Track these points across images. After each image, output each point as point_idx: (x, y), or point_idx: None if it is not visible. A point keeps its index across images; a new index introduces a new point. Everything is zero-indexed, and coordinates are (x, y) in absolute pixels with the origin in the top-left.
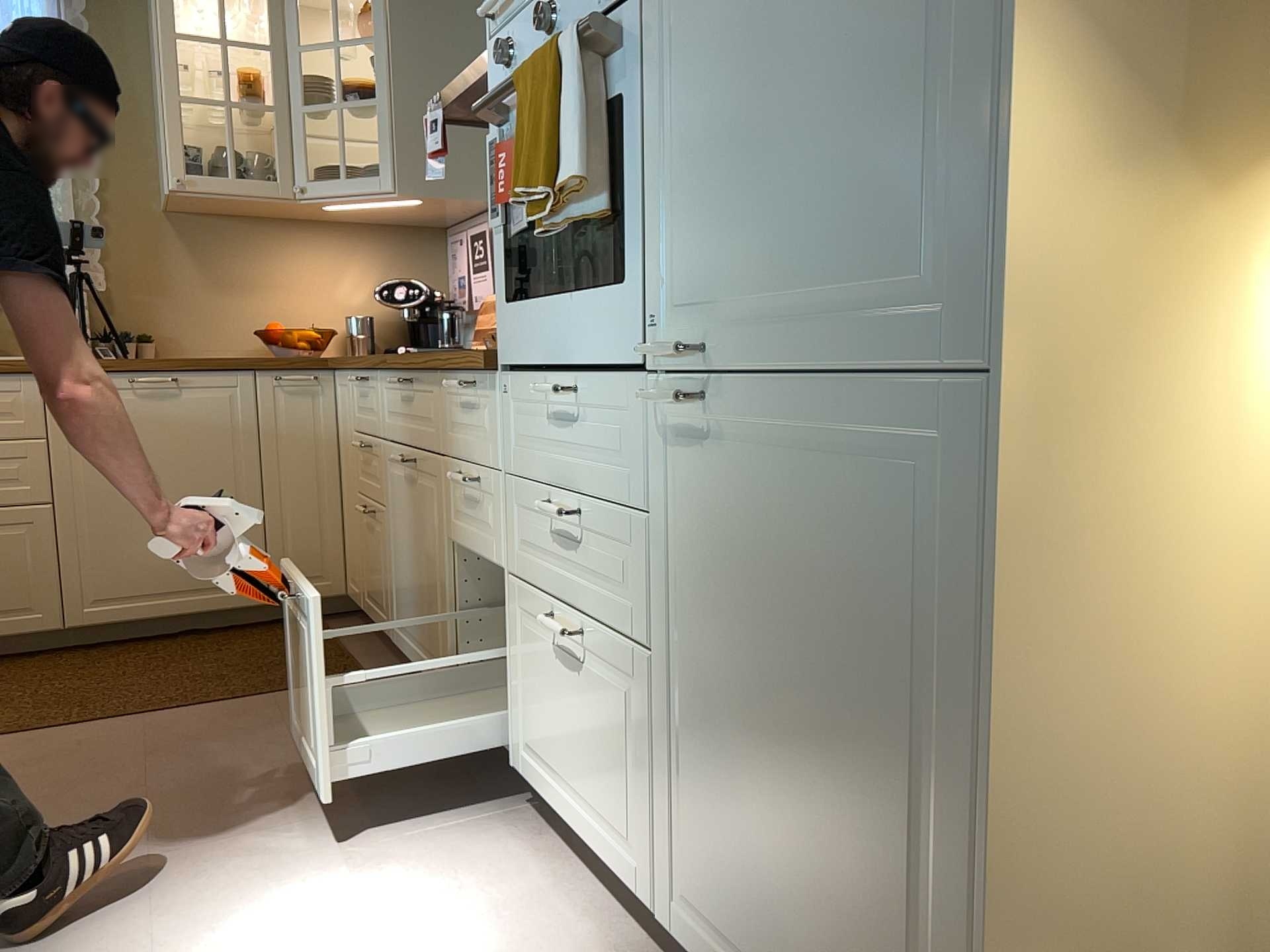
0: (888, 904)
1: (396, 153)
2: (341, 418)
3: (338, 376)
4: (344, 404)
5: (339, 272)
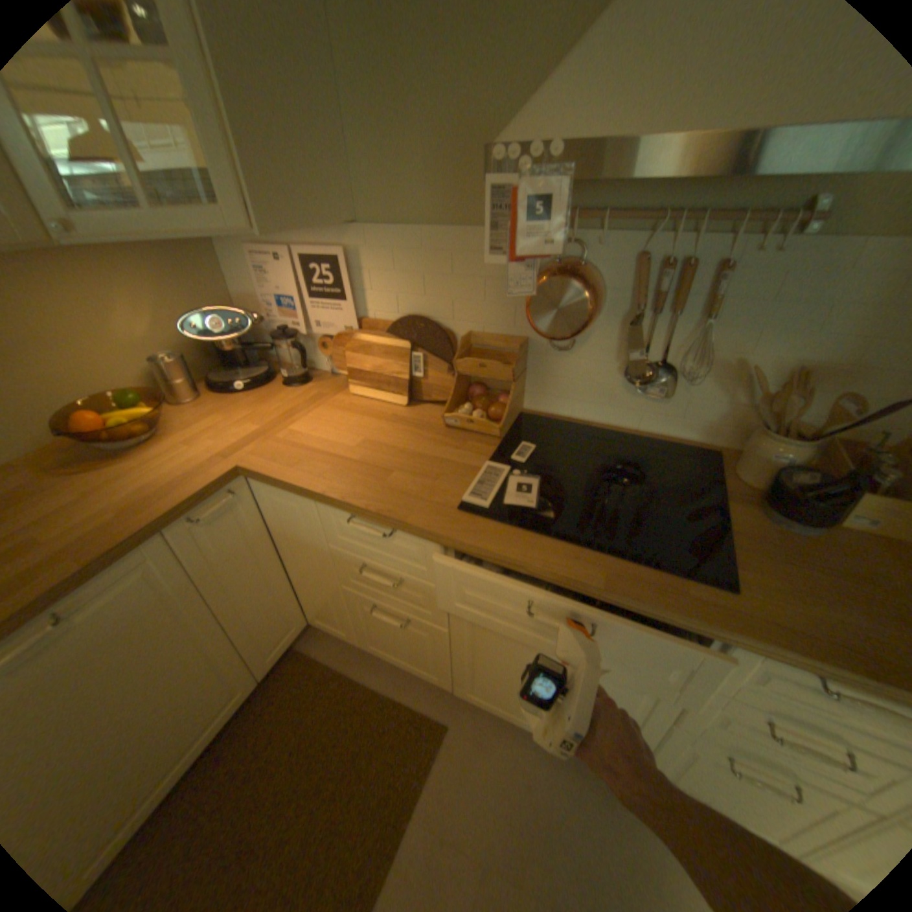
0: None
1: (234, 164)
2: (279, 519)
3: (265, 485)
4: (291, 514)
5: (106, 304)
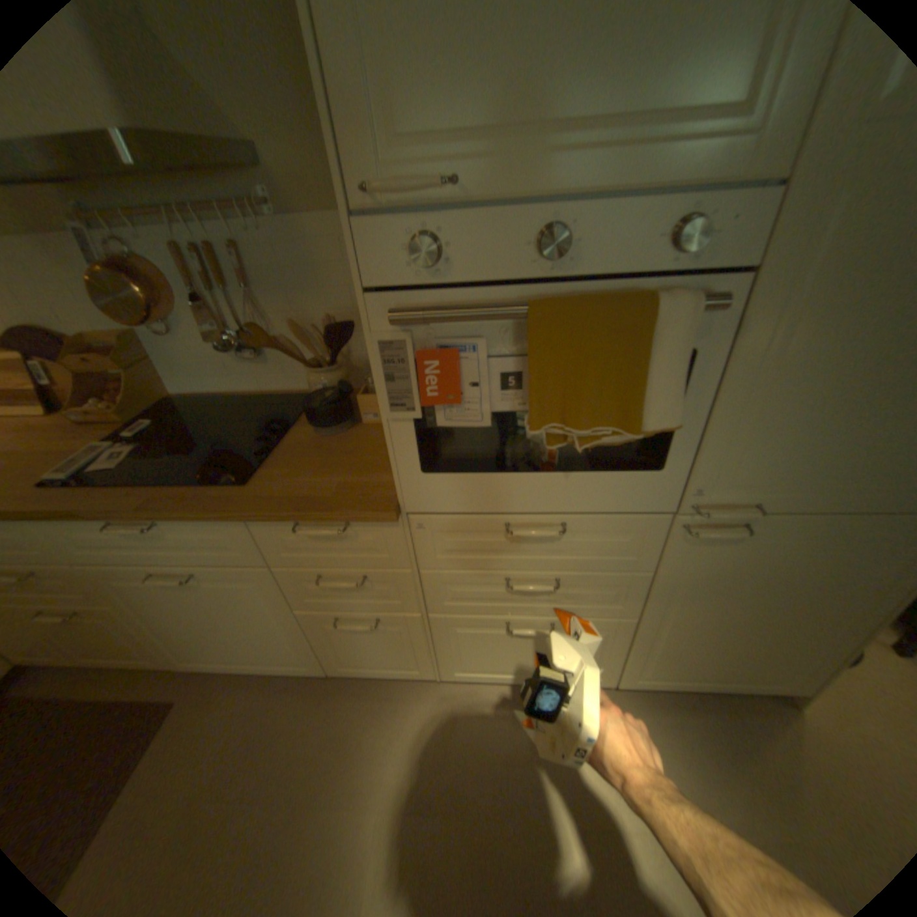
0: (803, 648)
1: None
2: None
3: None
4: None
5: None
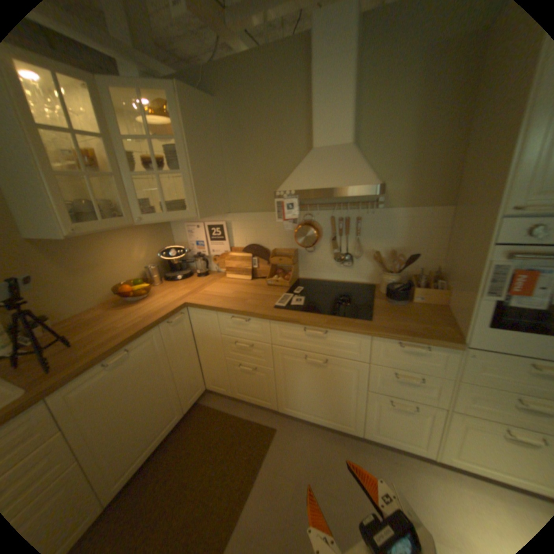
0: None
1: (194, 198)
2: (200, 327)
3: (196, 310)
4: (206, 323)
5: (133, 247)
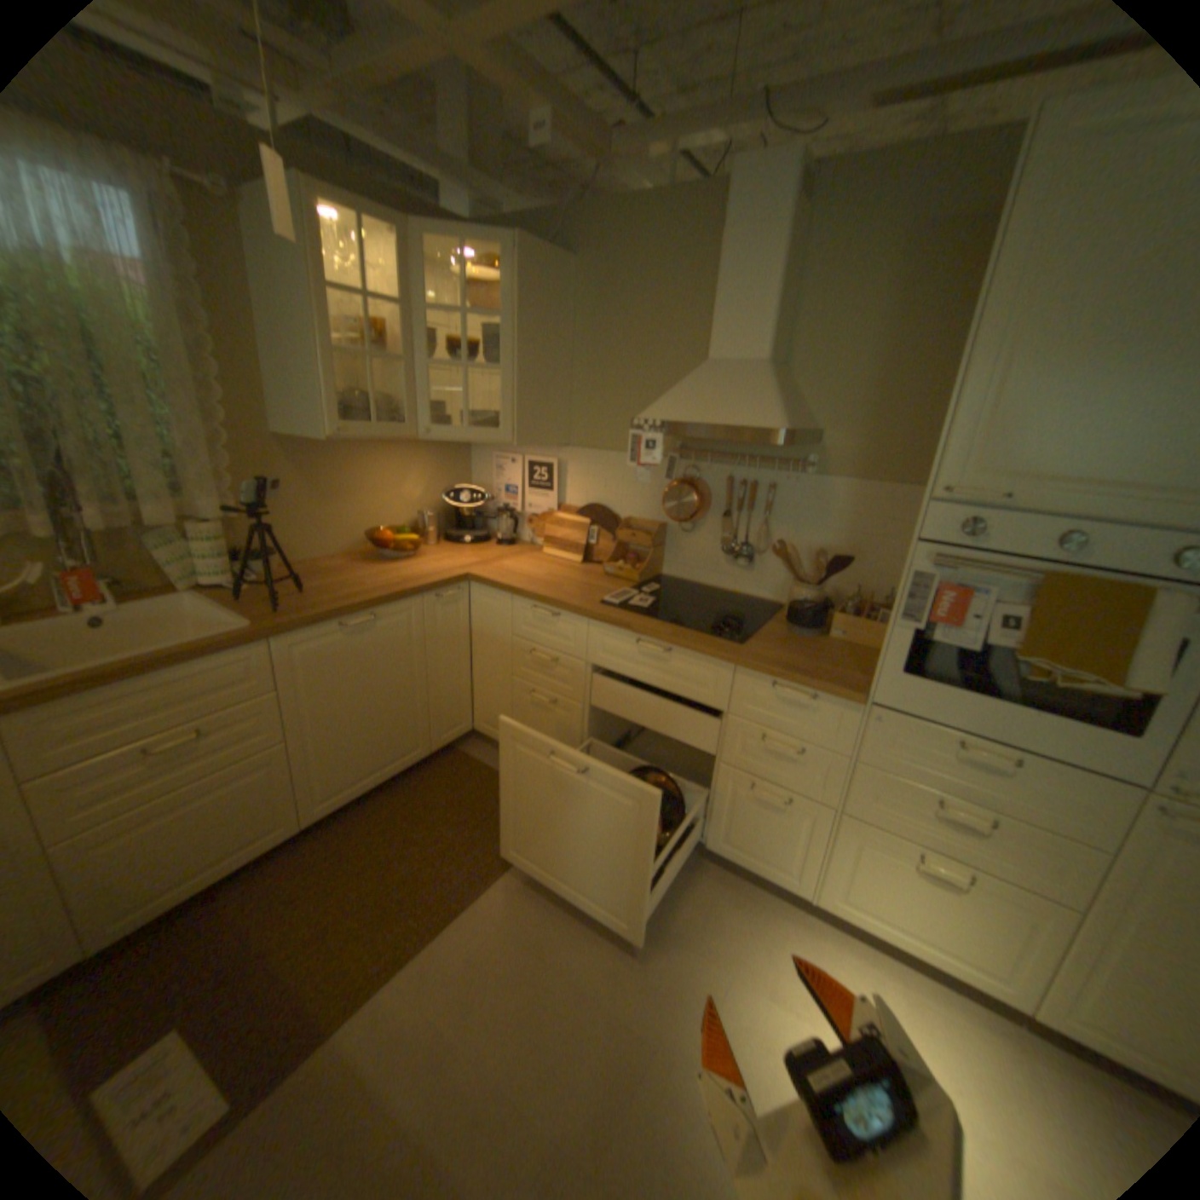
0: None
1: (512, 414)
2: (482, 620)
3: (481, 591)
4: (492, 614)
5: (406, 478)
